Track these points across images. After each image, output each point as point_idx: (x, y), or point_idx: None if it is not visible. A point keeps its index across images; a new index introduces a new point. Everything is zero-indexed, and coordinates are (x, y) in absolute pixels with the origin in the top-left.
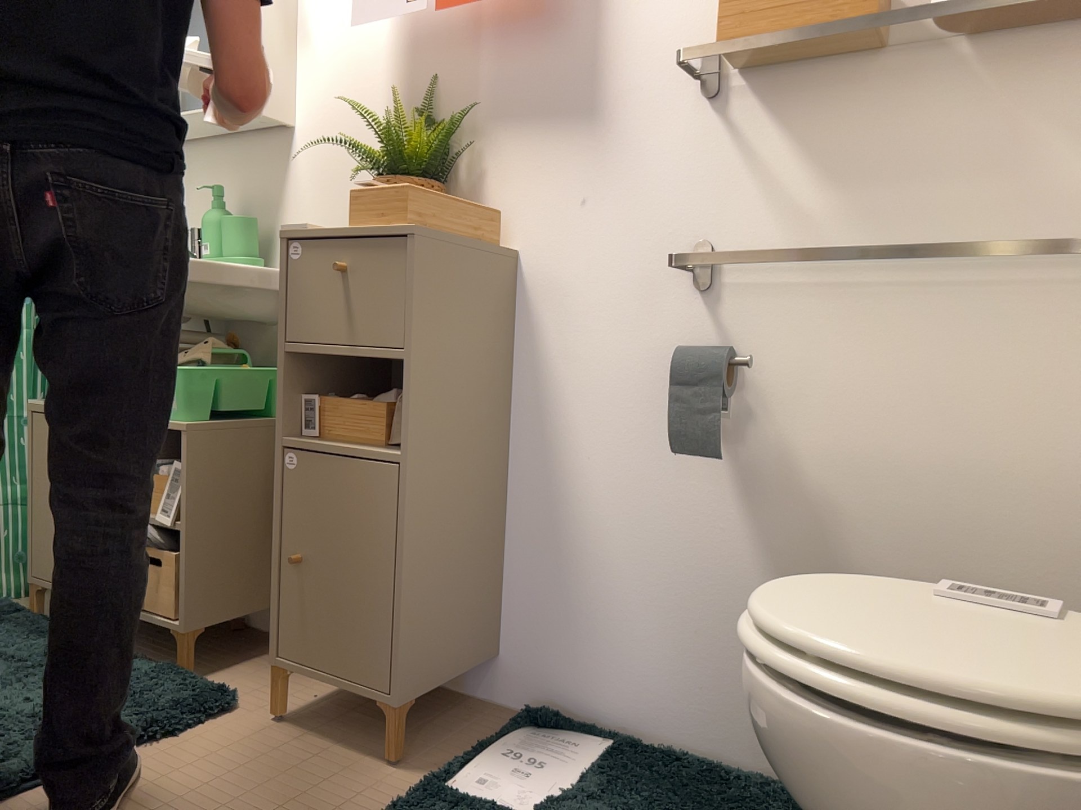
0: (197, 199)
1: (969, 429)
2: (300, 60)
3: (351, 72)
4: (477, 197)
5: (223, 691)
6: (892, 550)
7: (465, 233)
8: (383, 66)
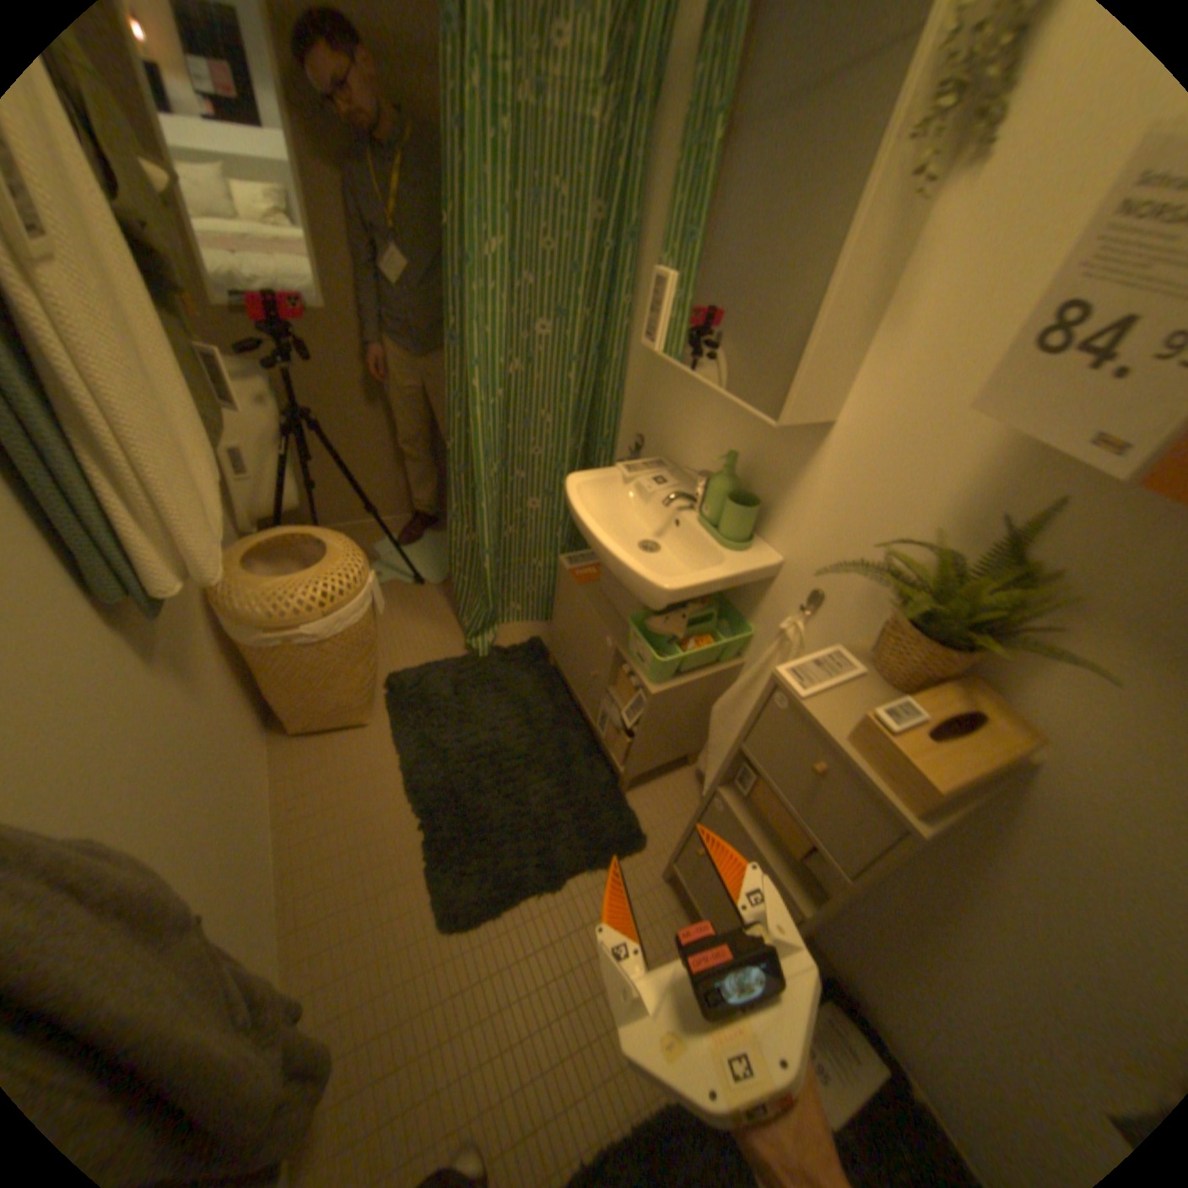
0: (713, 421)
1: None
2: (877, 344)
3: (941, 405)
4: (1031, 671)
5: (641, 840)
6: None
7: (991, 784)
8: (993, 428)
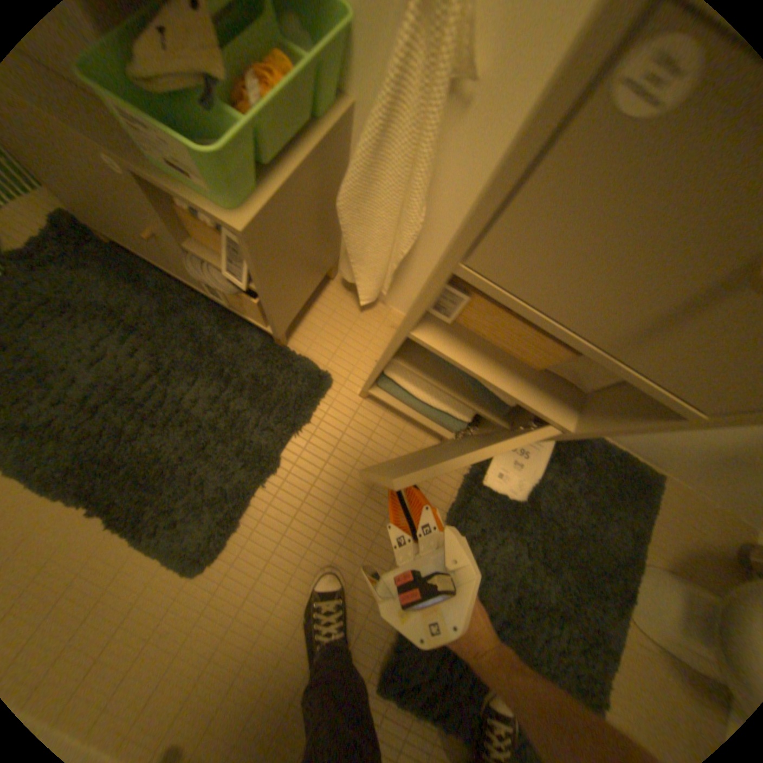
0: None
1: None
2: None
3: None
4: None
5: (325, 379)
6: None
7: None
8: None
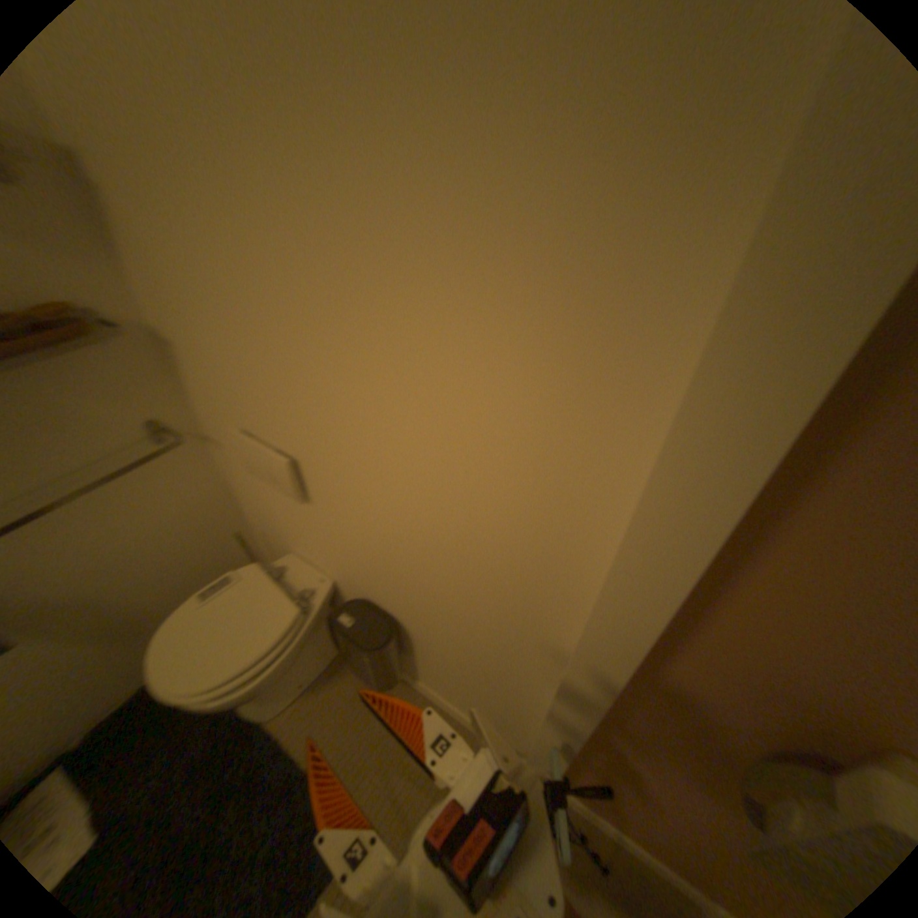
0: None
1: (121, 530)
2: None
3: None
4: None
5: None
6: (122, 589)
7: None
8: None
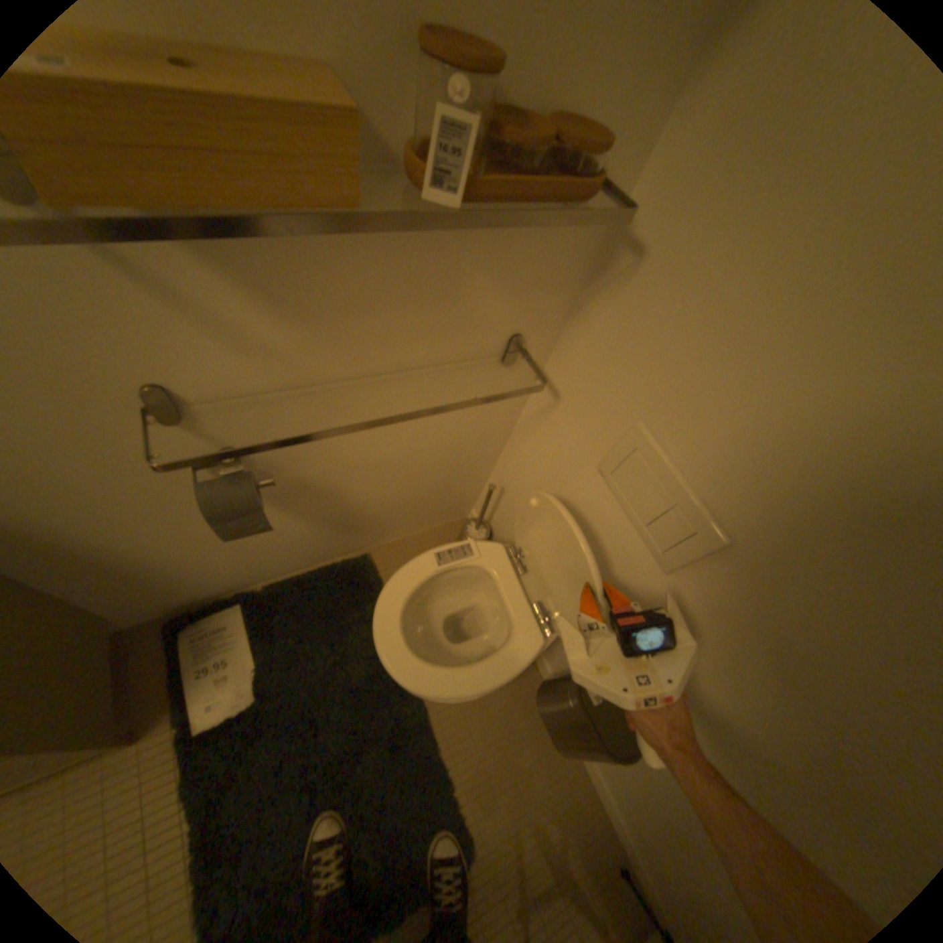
0: None
1: (410, 437)
2: None
3: None
4: None
5: None
6: (372, 488)
7: None
8: None
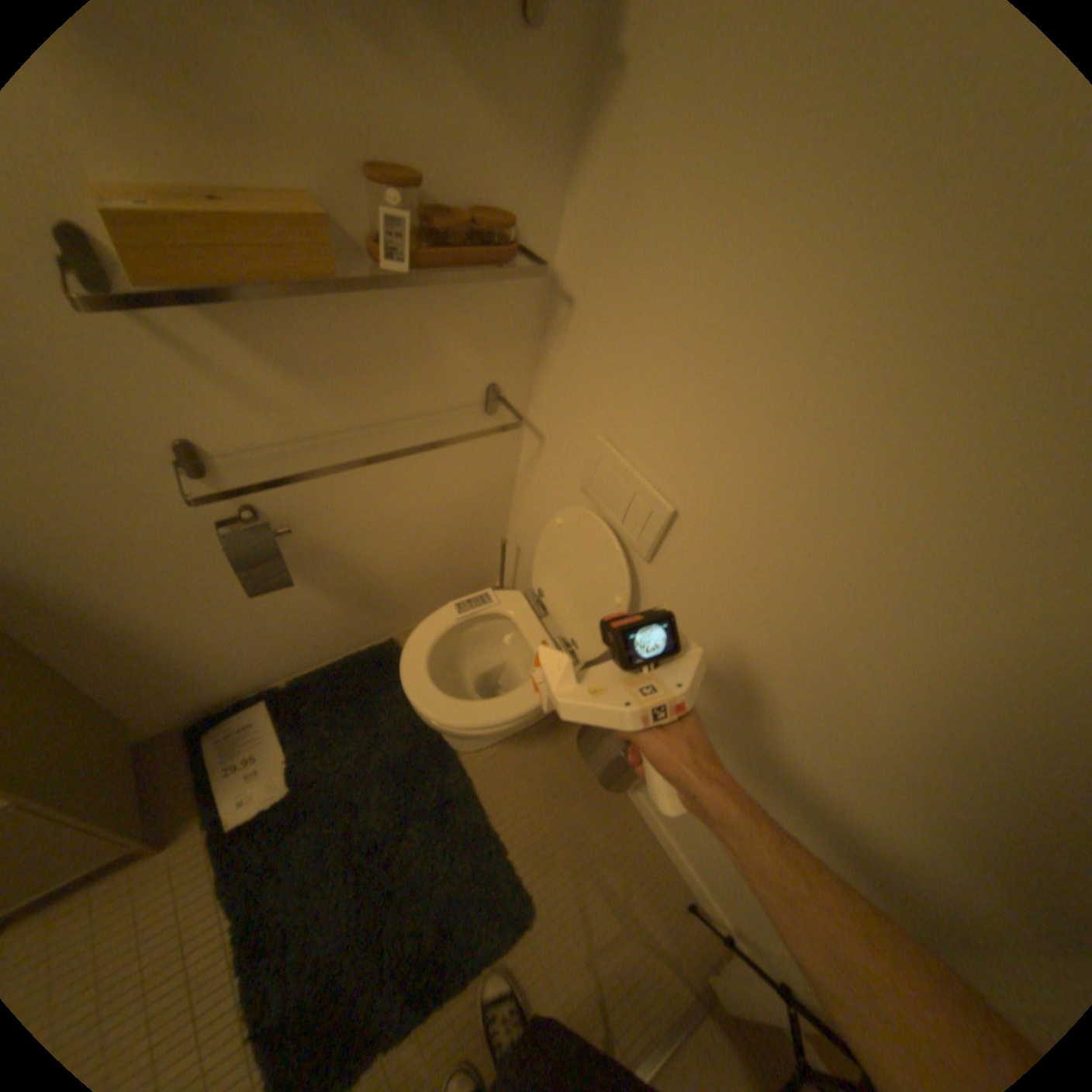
0: None
1: (416, 495)
2: None
3: None
4: None
5: None
6: (387, 554)
7: None
8: None
